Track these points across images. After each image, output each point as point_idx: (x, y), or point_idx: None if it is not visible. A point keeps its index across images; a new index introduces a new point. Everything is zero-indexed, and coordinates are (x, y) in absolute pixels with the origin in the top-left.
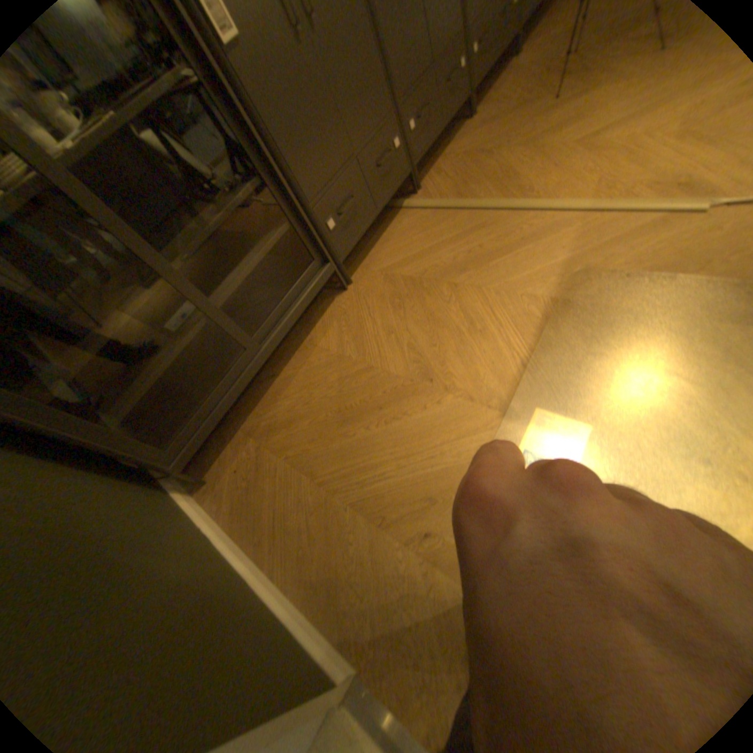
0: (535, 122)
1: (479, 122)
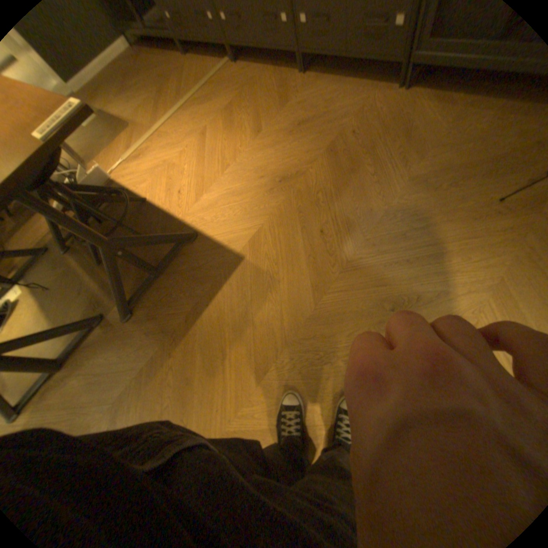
0: (247, 108)
1: (286, 78)
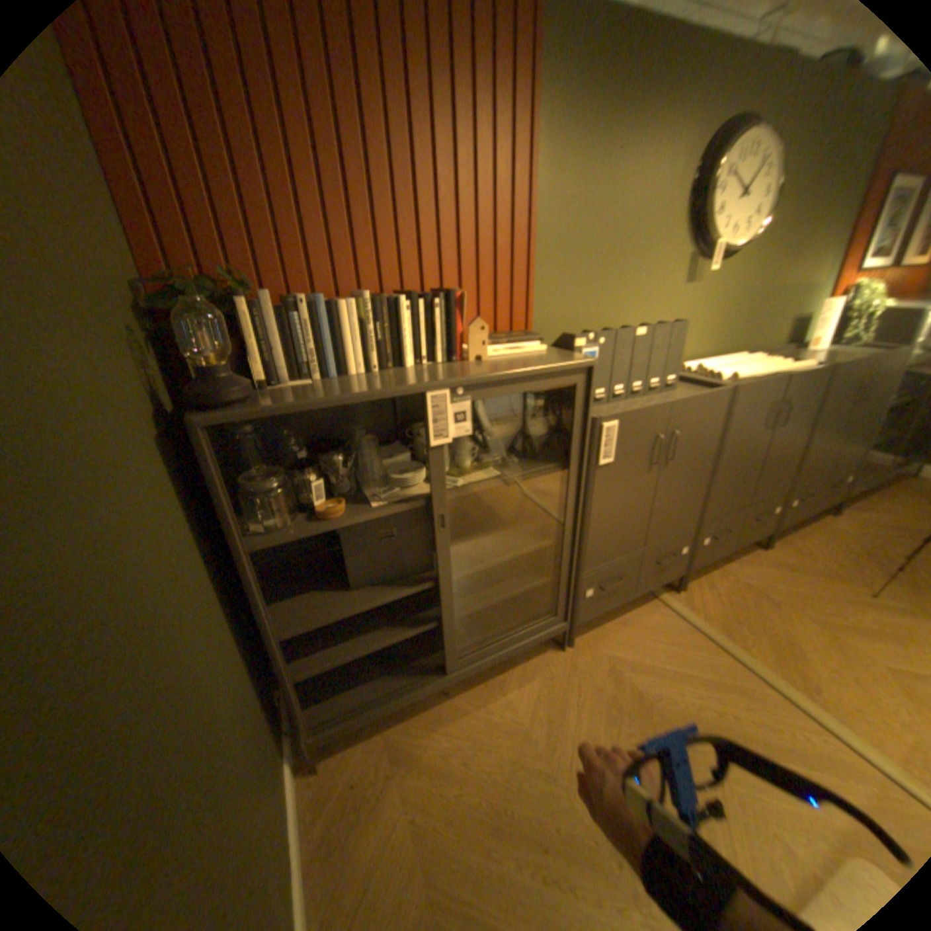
0: (840, 610)
1: (772, 563)
